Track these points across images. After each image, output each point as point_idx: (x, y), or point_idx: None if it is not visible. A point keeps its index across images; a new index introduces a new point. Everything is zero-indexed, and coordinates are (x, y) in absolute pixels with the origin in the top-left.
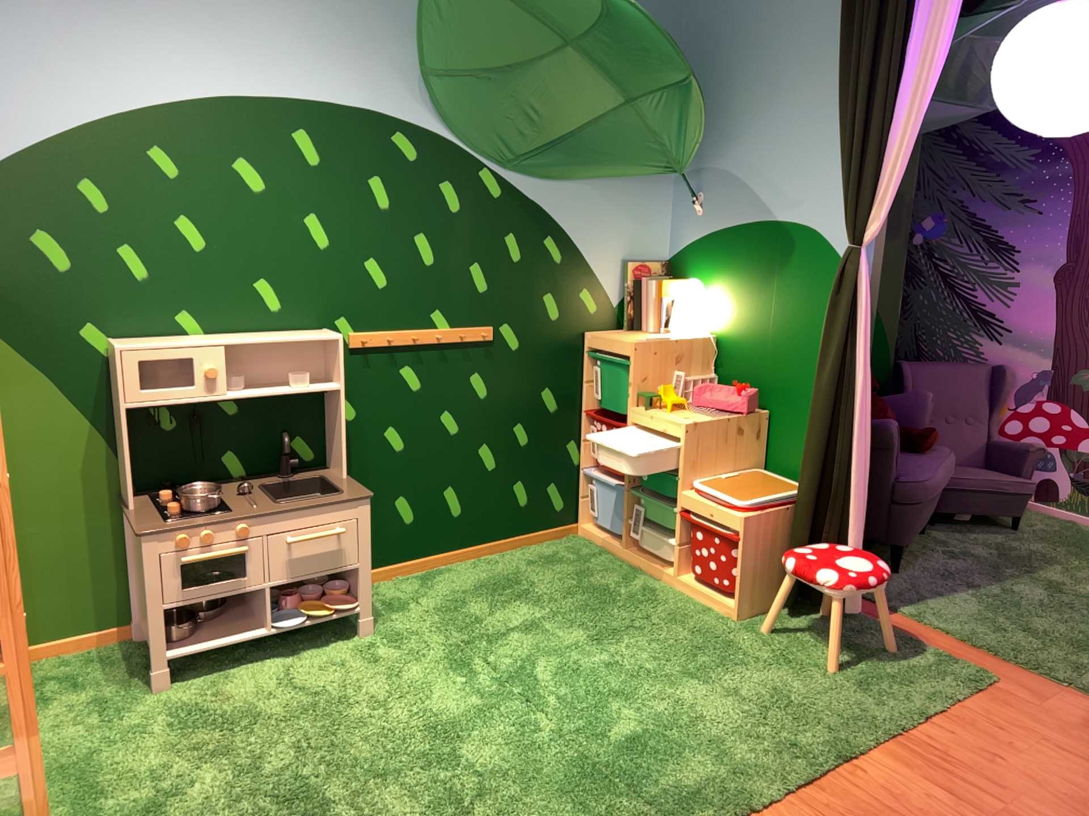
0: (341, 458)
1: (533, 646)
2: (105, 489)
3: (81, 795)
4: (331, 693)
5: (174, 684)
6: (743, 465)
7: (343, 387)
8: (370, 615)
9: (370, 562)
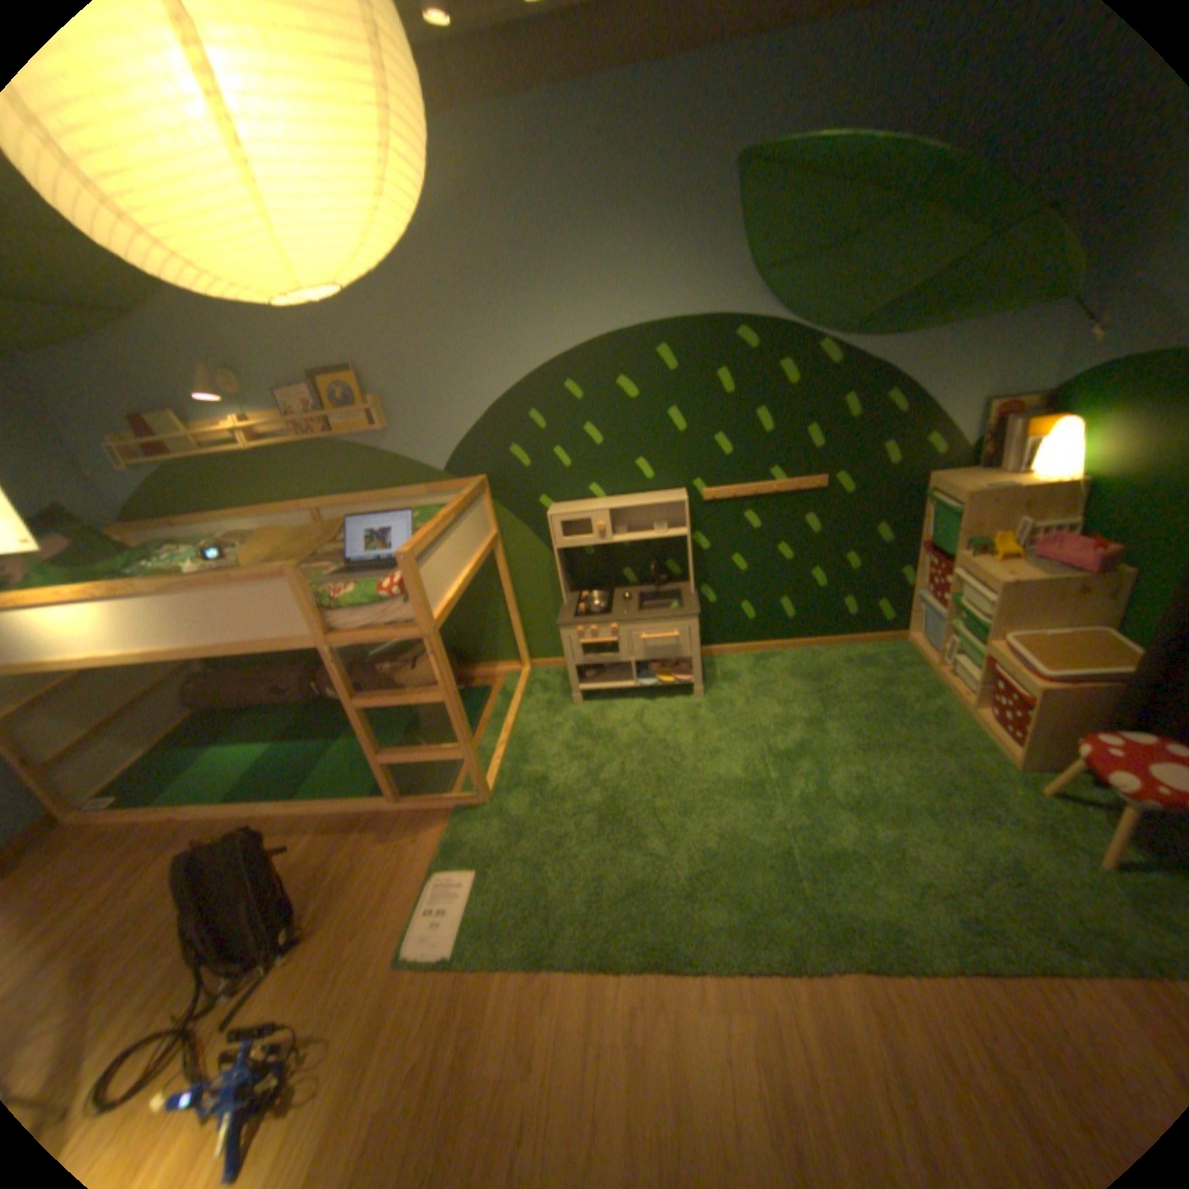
0: (689, 580)
1: (807, 741)
2: (559, 587)
3: (519, 759)
4: (658, 735)
5: (584, 703)
6: (1081, 624)
7: (698, 529)
8: (700, 686)
9: (699, 655)
